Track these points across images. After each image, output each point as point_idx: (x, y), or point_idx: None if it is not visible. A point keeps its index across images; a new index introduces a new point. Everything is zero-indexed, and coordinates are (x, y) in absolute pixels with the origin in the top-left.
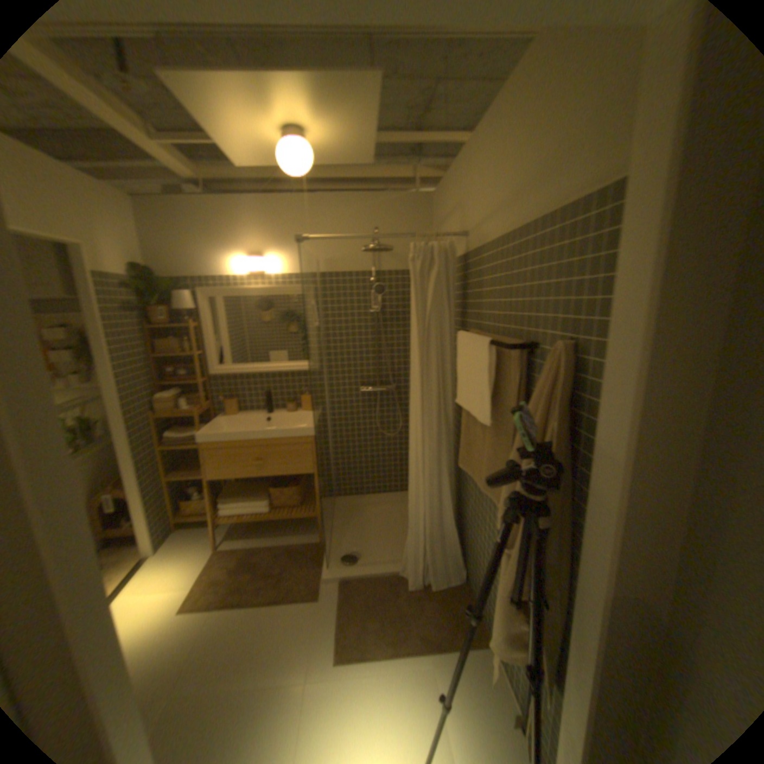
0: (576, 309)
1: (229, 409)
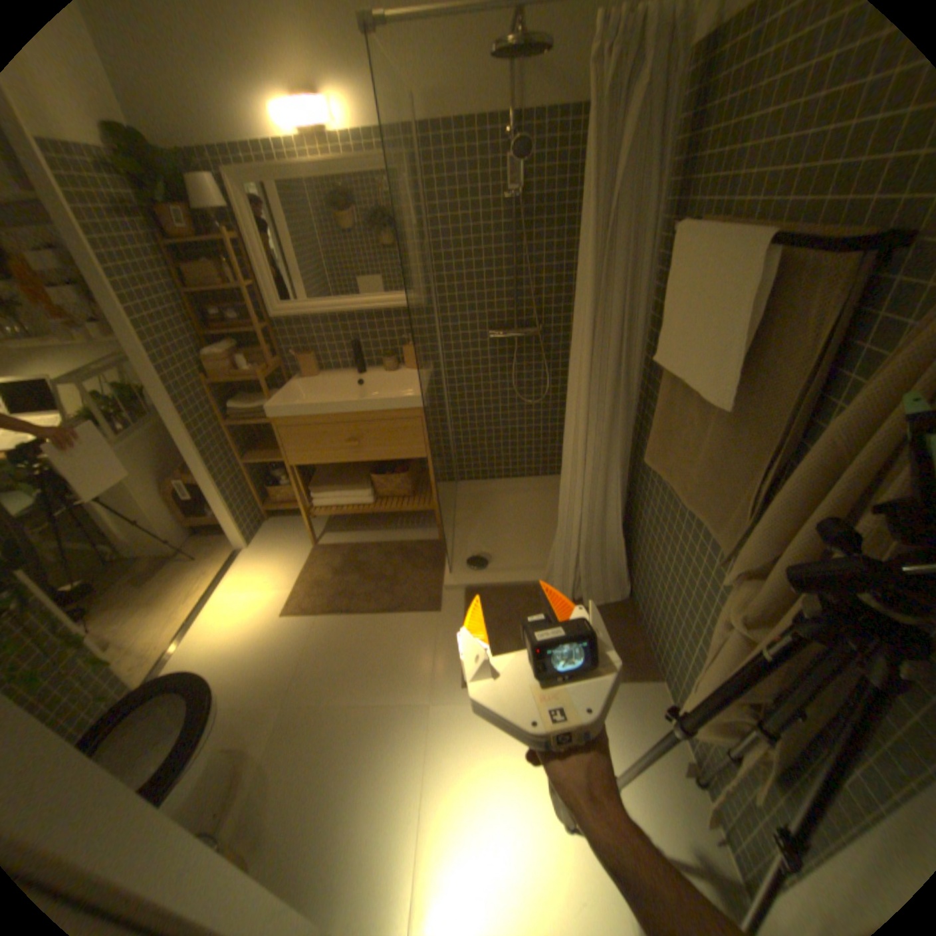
0: None
1: (305, 369)
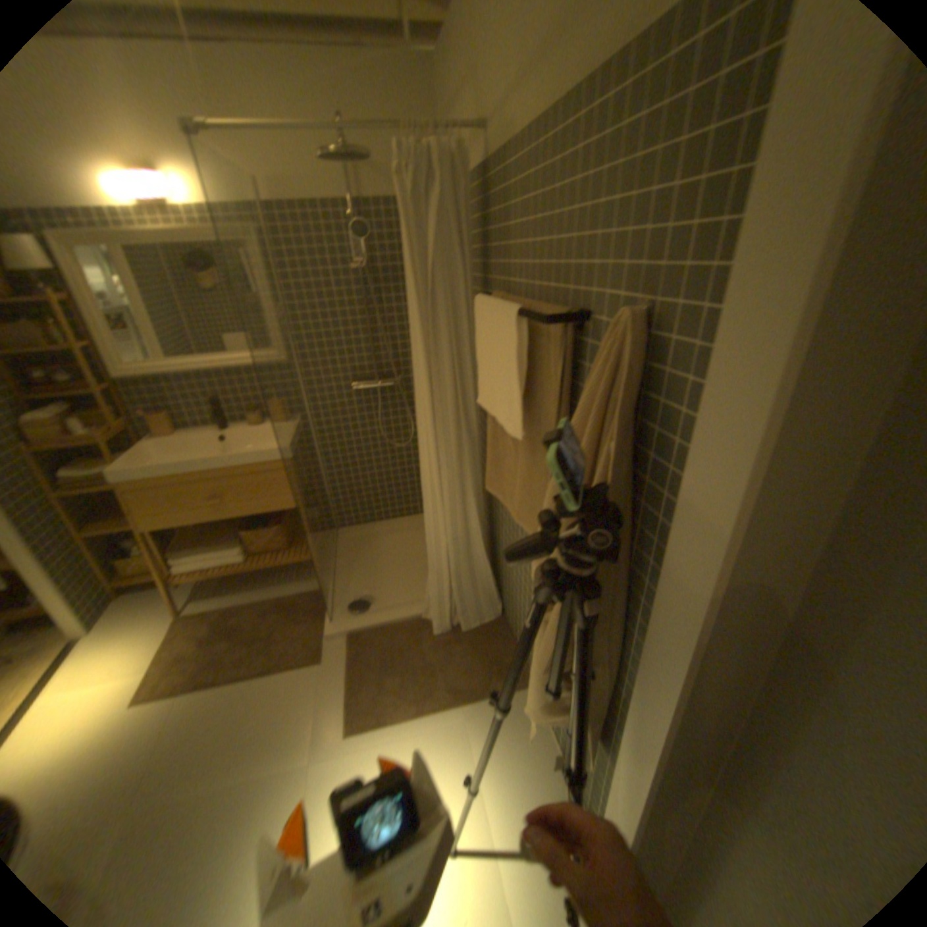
0: (653, 247)
1: (159, 427)
